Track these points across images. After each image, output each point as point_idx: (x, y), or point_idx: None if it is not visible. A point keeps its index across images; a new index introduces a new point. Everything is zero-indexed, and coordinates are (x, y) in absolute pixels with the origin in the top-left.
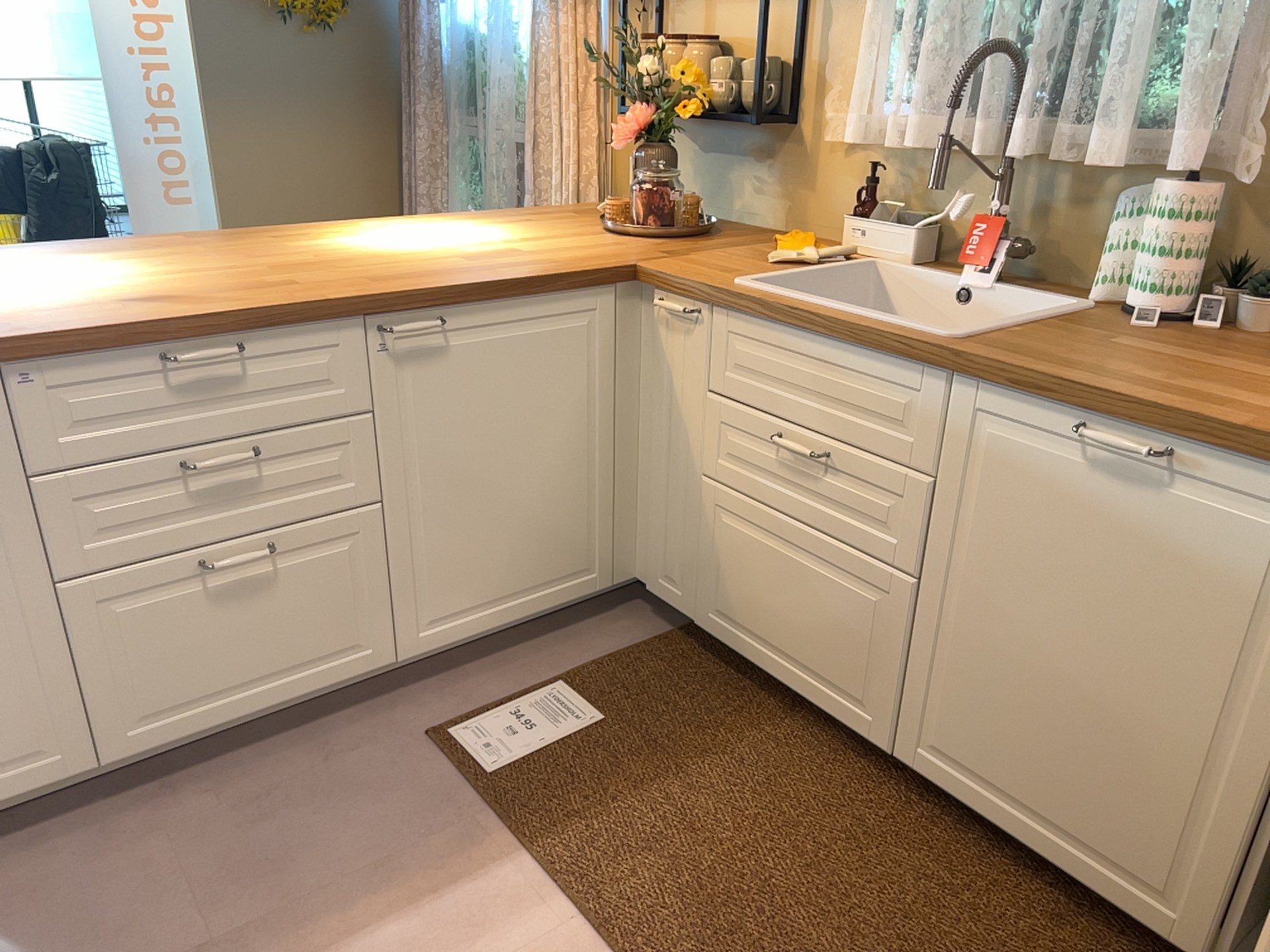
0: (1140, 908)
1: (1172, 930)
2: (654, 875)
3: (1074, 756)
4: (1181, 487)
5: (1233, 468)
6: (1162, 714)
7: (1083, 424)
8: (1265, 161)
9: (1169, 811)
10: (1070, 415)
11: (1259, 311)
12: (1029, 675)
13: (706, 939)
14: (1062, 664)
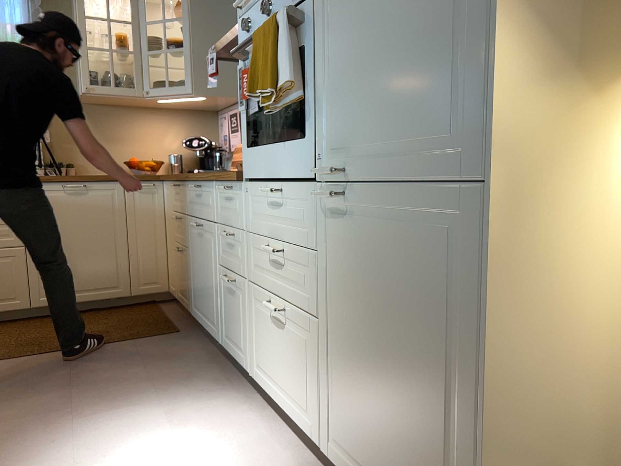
0: (113, 294)
1: (121, 293)
2: (2, 352)
3: (86, 268)
4: (89, 192)
5: (98, 184)
6: (102, 244)
7: (63, 185)
8: (50, 136)
9: (111, 265)
10: (58, 184)
11: (63, 170)
12: (68, 254)
13: (36, 347)
14: (76, 246)
